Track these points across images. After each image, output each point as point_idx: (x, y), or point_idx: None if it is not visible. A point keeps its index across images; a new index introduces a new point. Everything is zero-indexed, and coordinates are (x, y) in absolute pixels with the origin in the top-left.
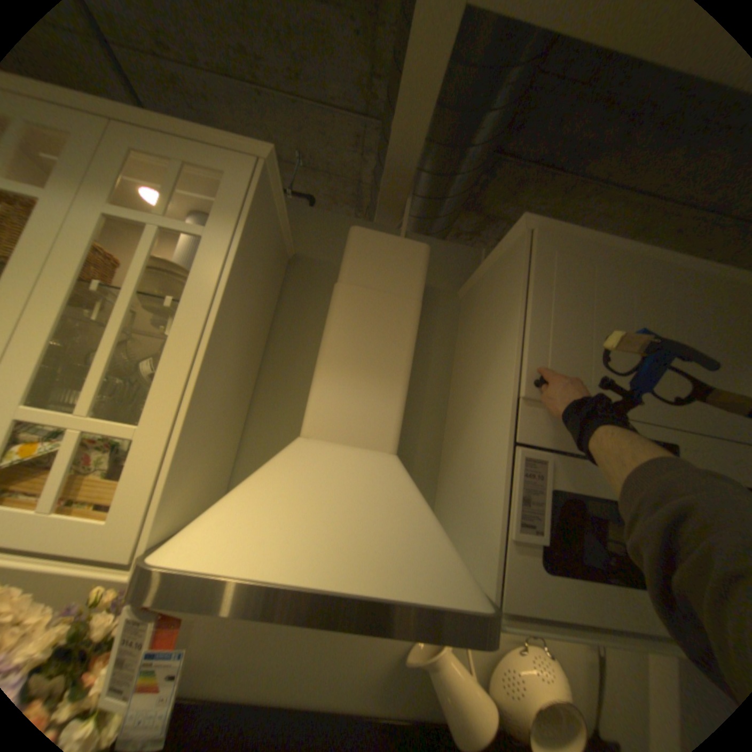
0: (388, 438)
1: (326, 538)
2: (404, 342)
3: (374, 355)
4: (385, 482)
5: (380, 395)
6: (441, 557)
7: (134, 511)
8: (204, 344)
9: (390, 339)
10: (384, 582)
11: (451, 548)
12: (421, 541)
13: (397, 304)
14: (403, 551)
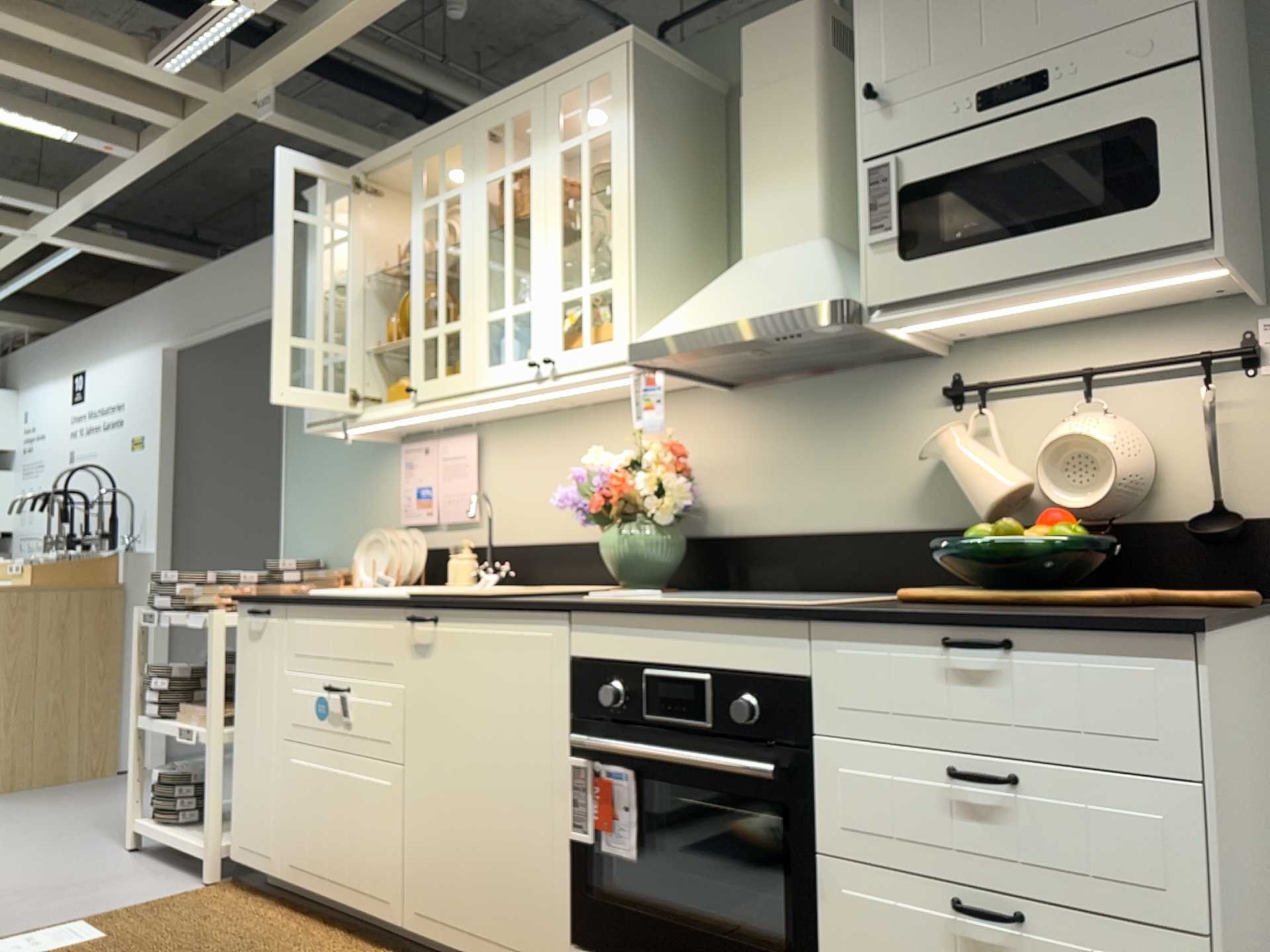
0: (812, 225)
1: (733, 303)
2: (809, 122)
3: (783, 151)
4: (797, 260)
5: (797, 188)
6: (816, 285)
7: (623, 327)
8: (631, 207)
9: (795, 127)
10: (763, 309)
11: (831, 278)
12: (806, 282)
13: (794, 86)
14: (787, 291)
